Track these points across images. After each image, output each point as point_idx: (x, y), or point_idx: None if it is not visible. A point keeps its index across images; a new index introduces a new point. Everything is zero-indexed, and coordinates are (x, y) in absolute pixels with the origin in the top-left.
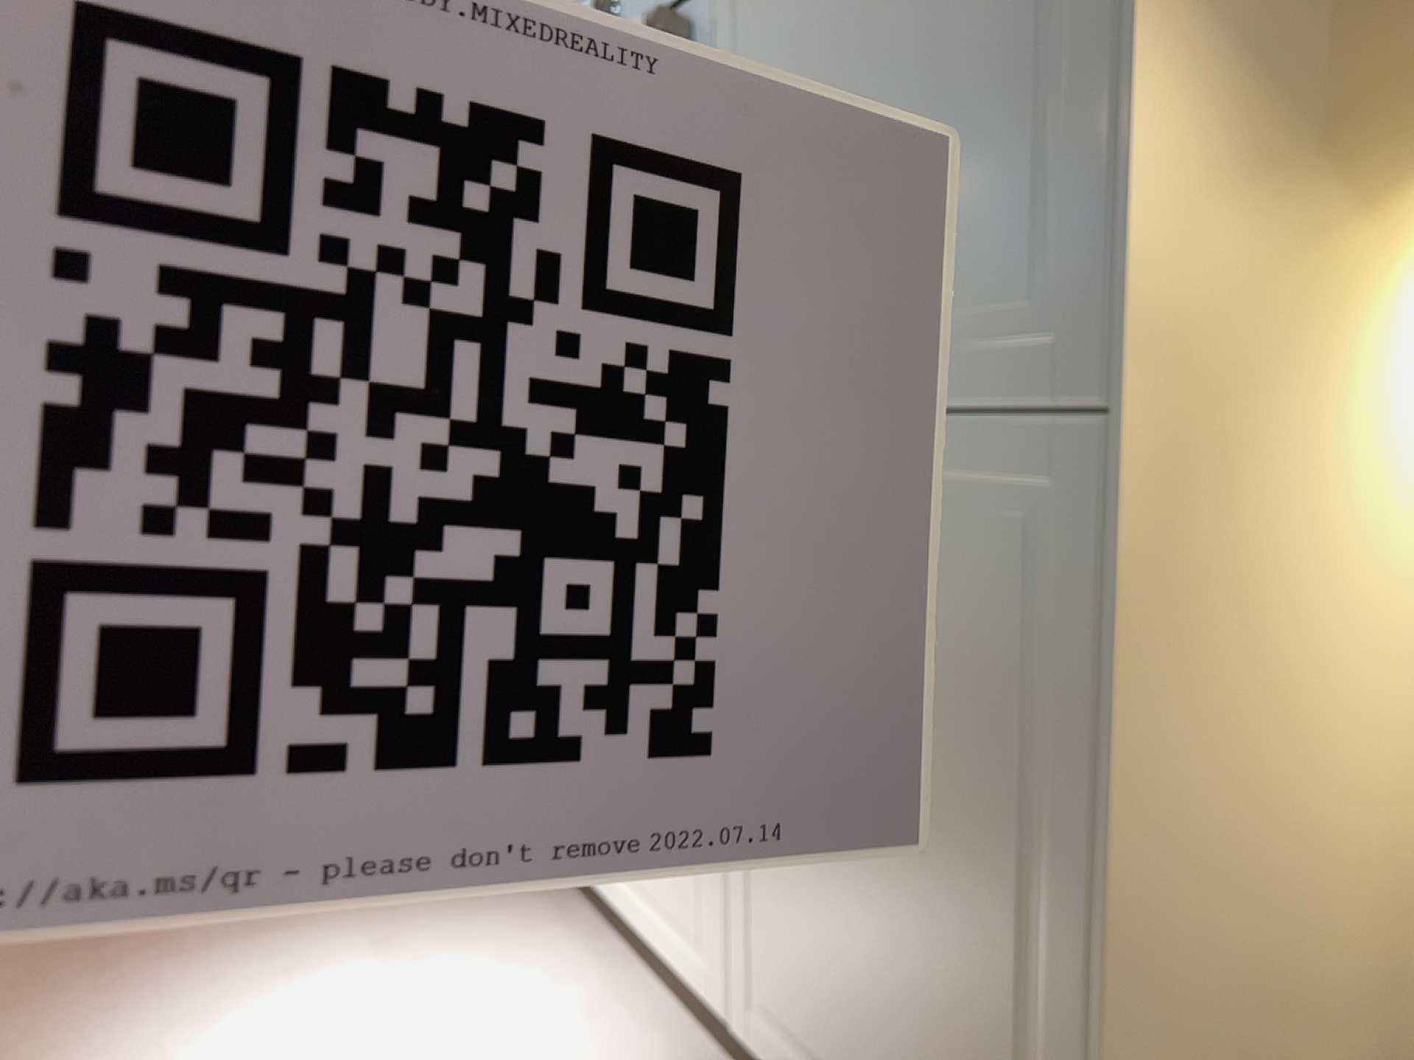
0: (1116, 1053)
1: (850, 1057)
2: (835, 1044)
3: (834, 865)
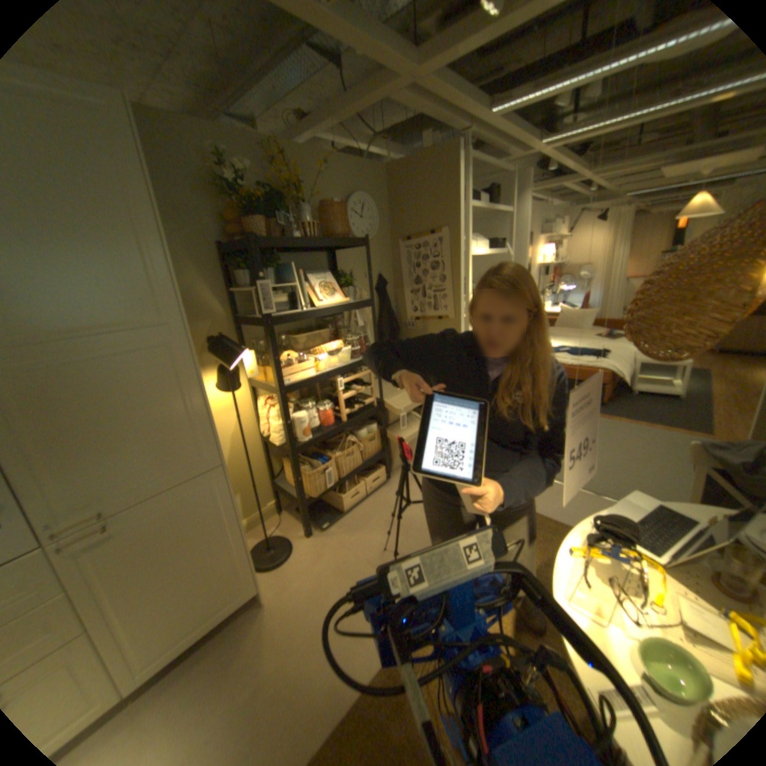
0: (242, 548)
1: (178, 631)
2: (171, 636)
3: (158, 603)
